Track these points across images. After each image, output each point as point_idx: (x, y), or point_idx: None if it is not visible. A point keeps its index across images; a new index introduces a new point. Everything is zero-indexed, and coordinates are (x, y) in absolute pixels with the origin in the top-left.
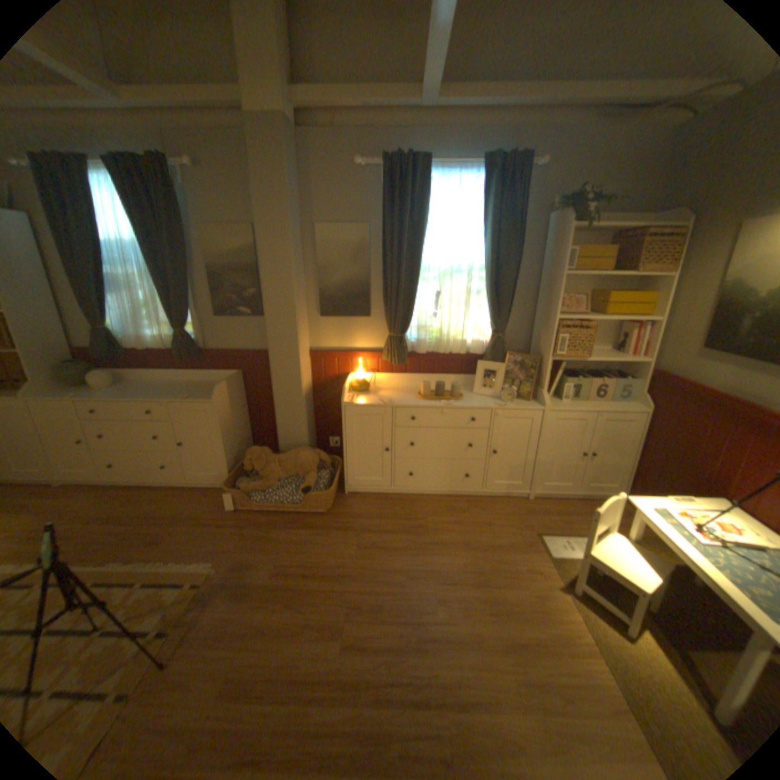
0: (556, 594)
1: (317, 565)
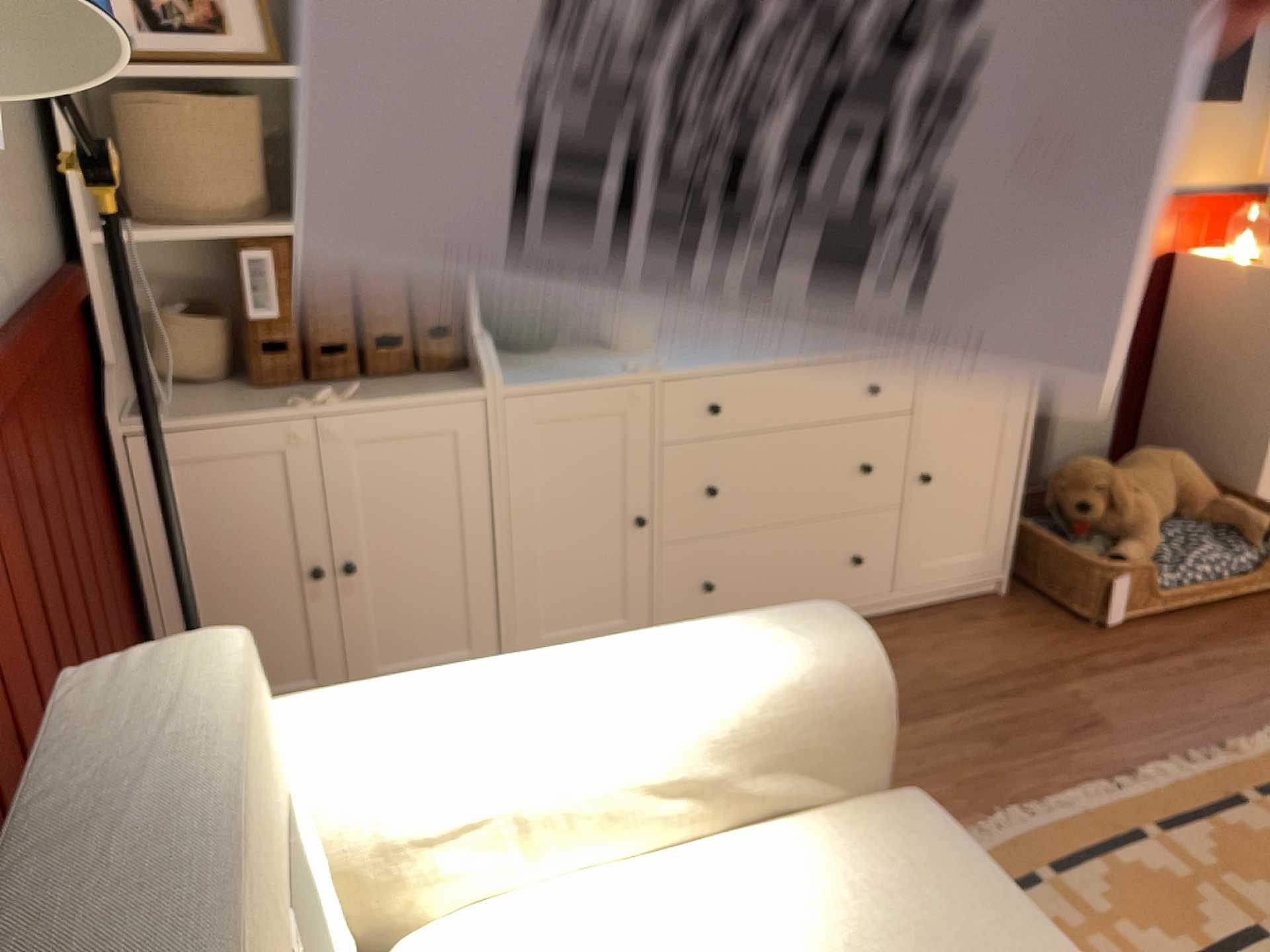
0: None
1: None
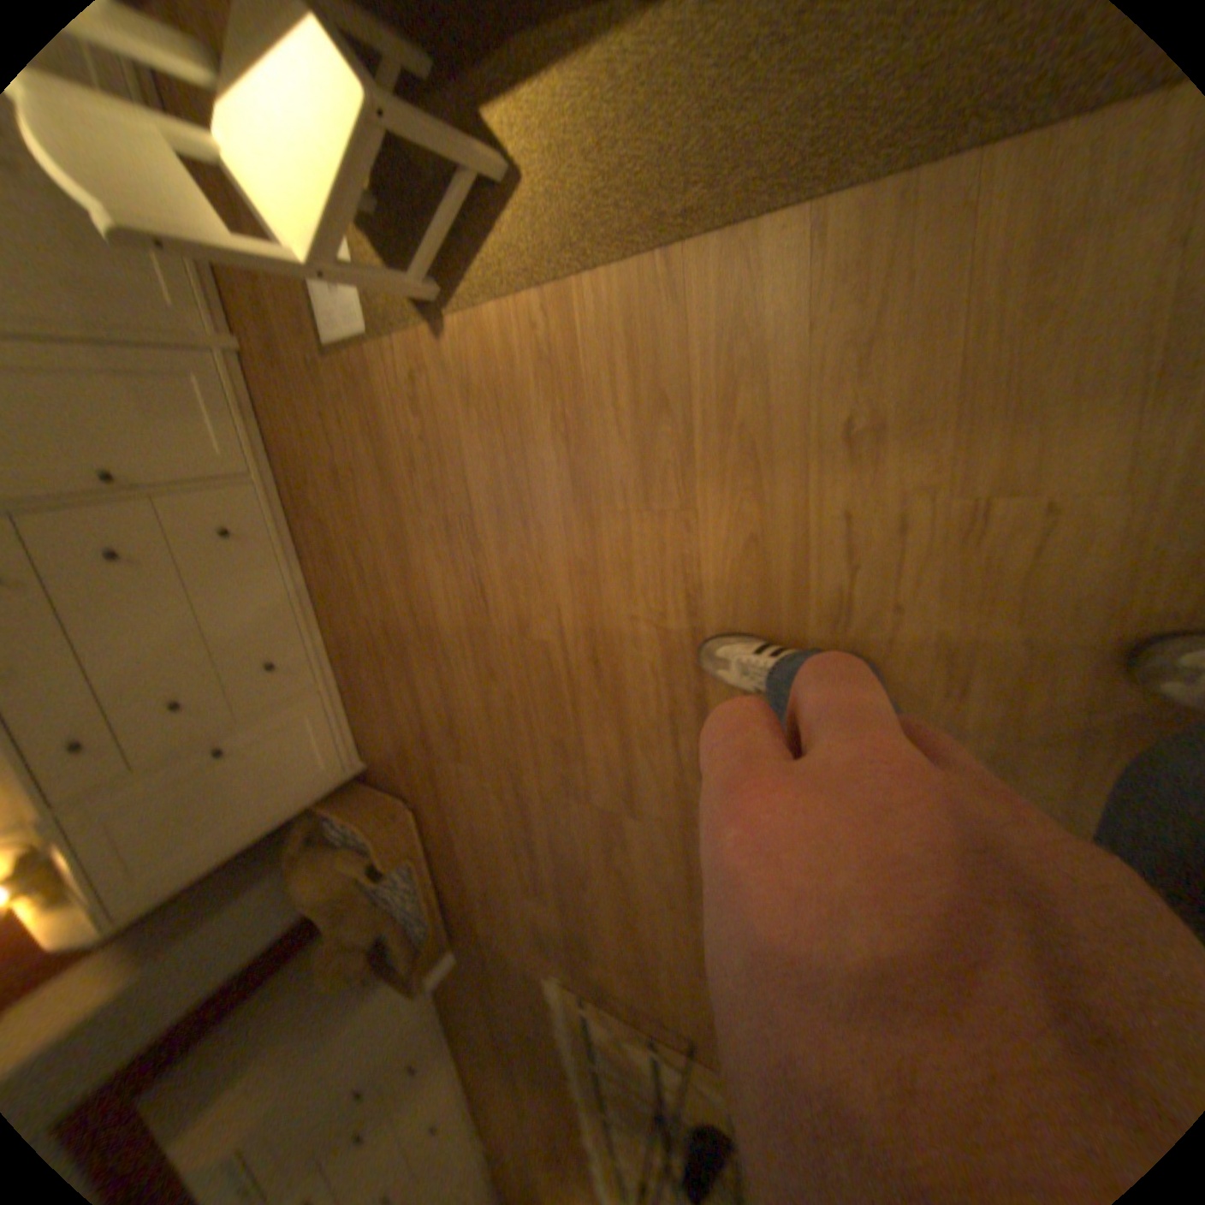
0: (443, 352)
1: (501, 831)
